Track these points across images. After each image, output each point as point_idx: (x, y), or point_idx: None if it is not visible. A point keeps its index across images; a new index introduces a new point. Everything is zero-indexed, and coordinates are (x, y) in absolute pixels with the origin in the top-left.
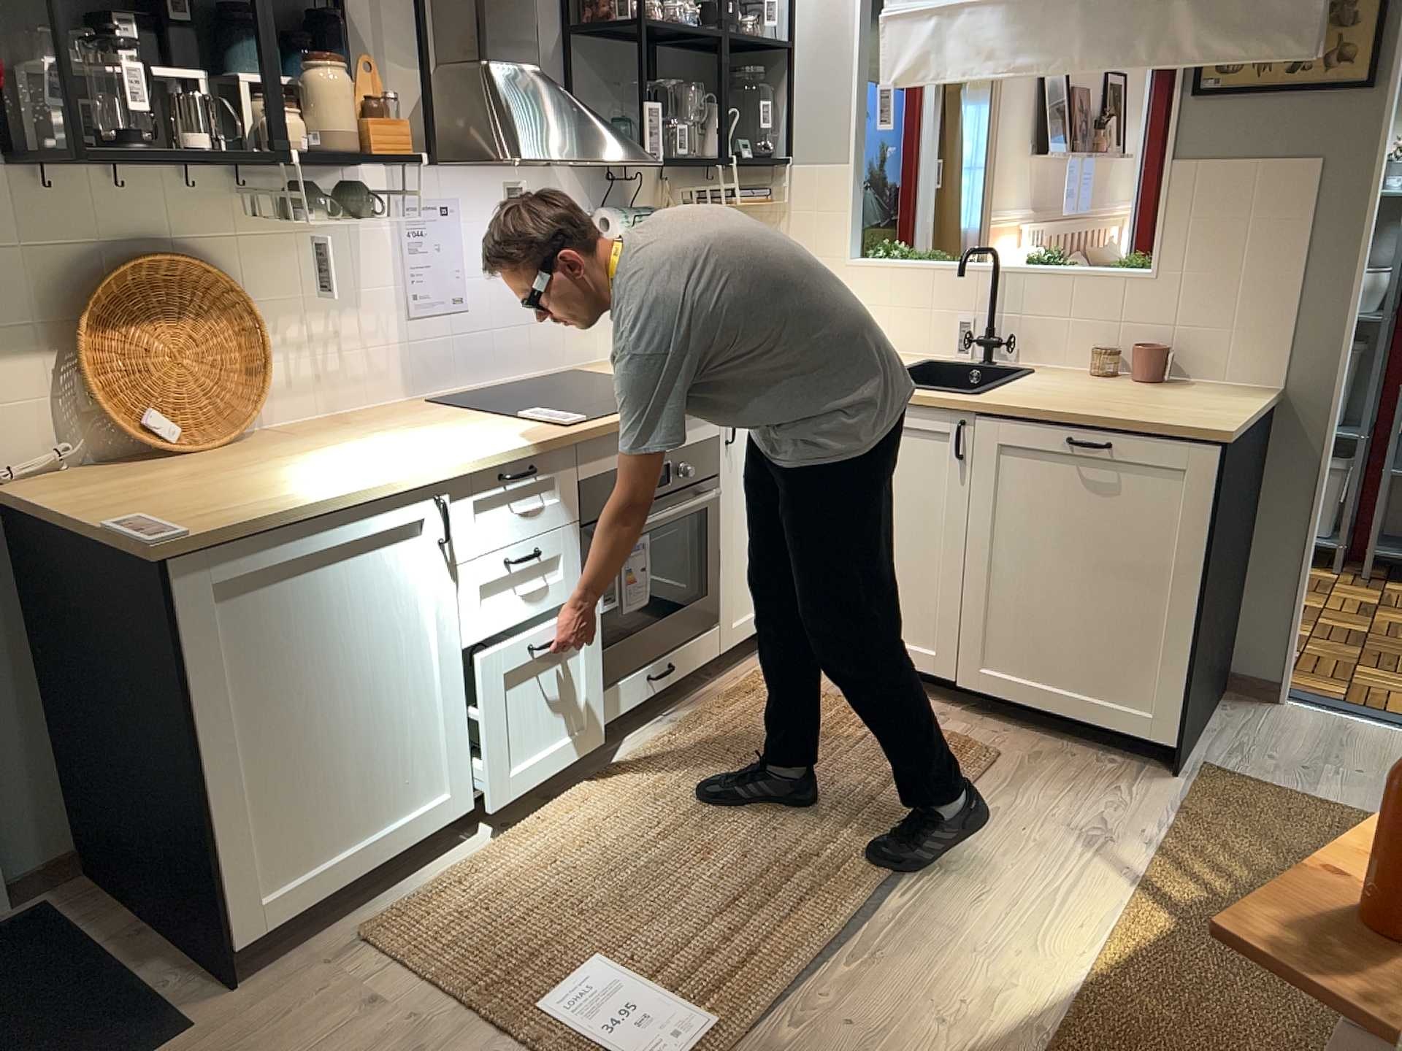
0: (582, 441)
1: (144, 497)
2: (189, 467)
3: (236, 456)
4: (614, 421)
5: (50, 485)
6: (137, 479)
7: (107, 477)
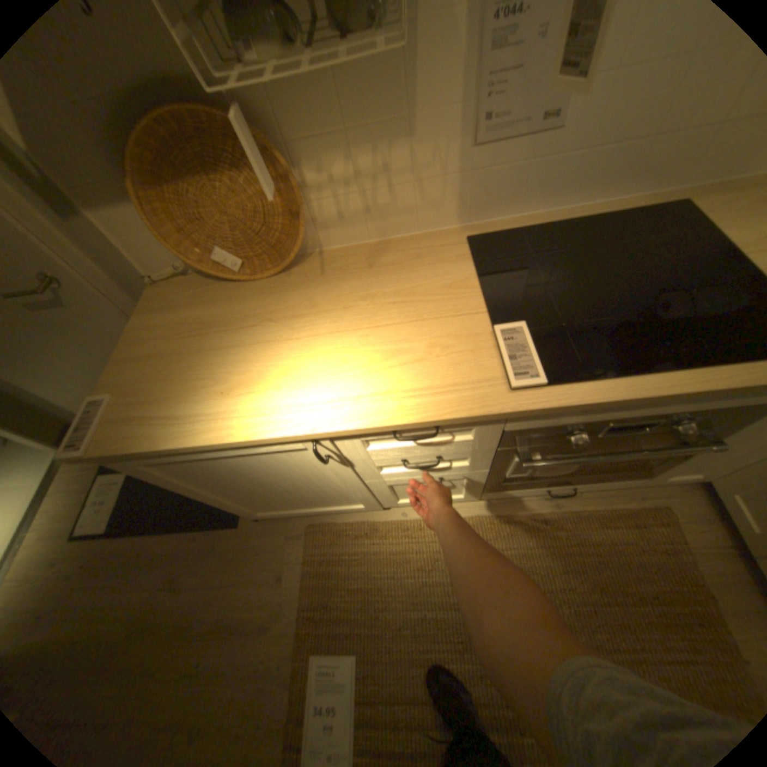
0: (517, 412)
1: (156, 349)
2: (224, 302)
3: (260, 295)
4: (579, 401)
5: (162, 292)
6: (189, 310)
7: (186, 296)
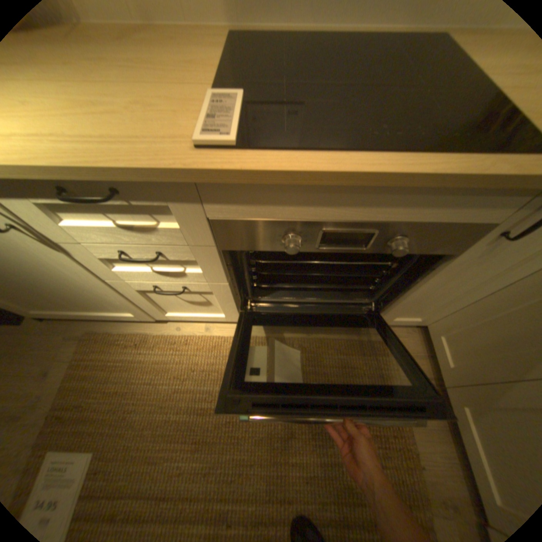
0: (199, 178)
1: None
2: None
3: None
4: (267, 166)
5: None
6: None
7: None
